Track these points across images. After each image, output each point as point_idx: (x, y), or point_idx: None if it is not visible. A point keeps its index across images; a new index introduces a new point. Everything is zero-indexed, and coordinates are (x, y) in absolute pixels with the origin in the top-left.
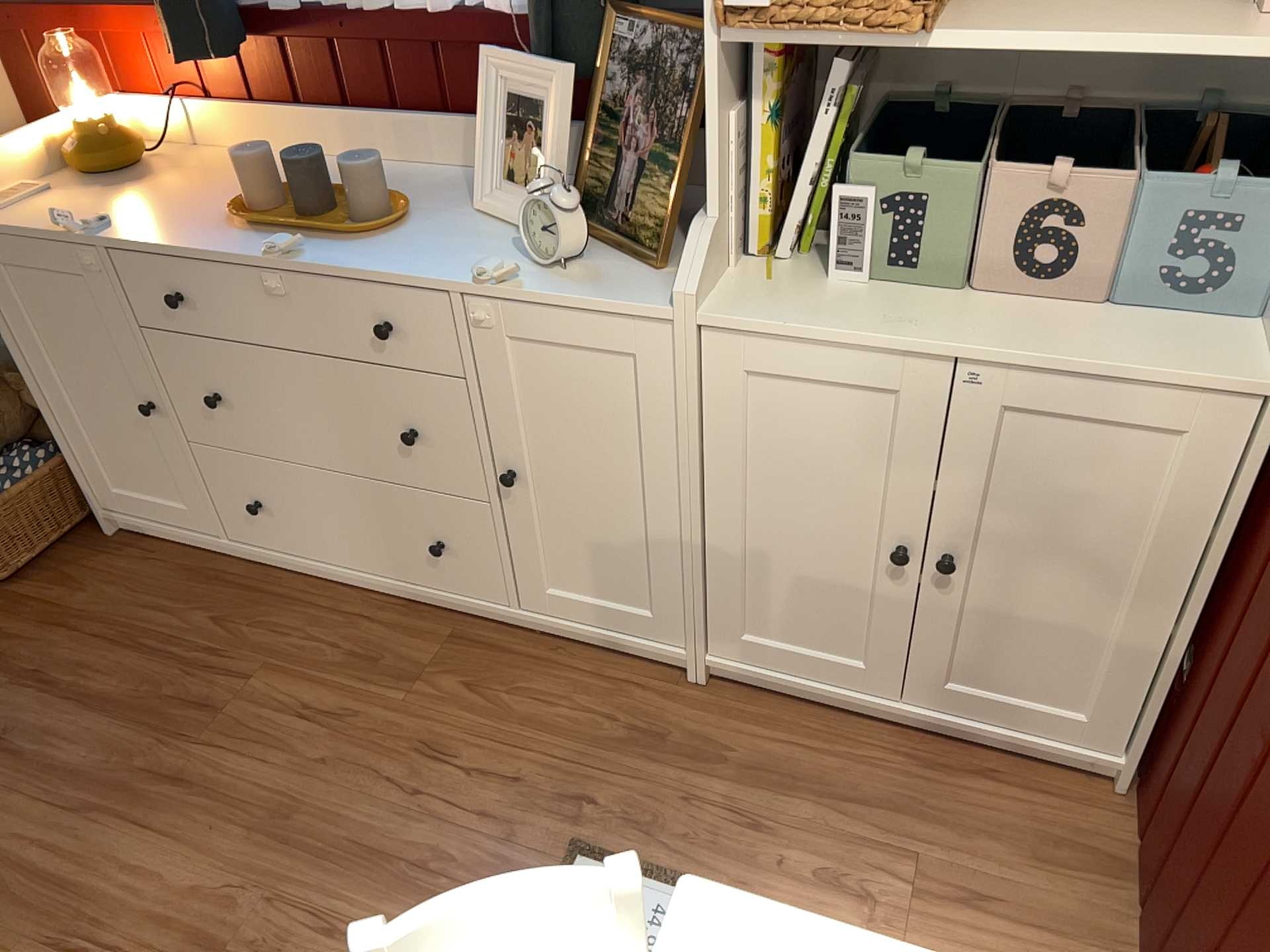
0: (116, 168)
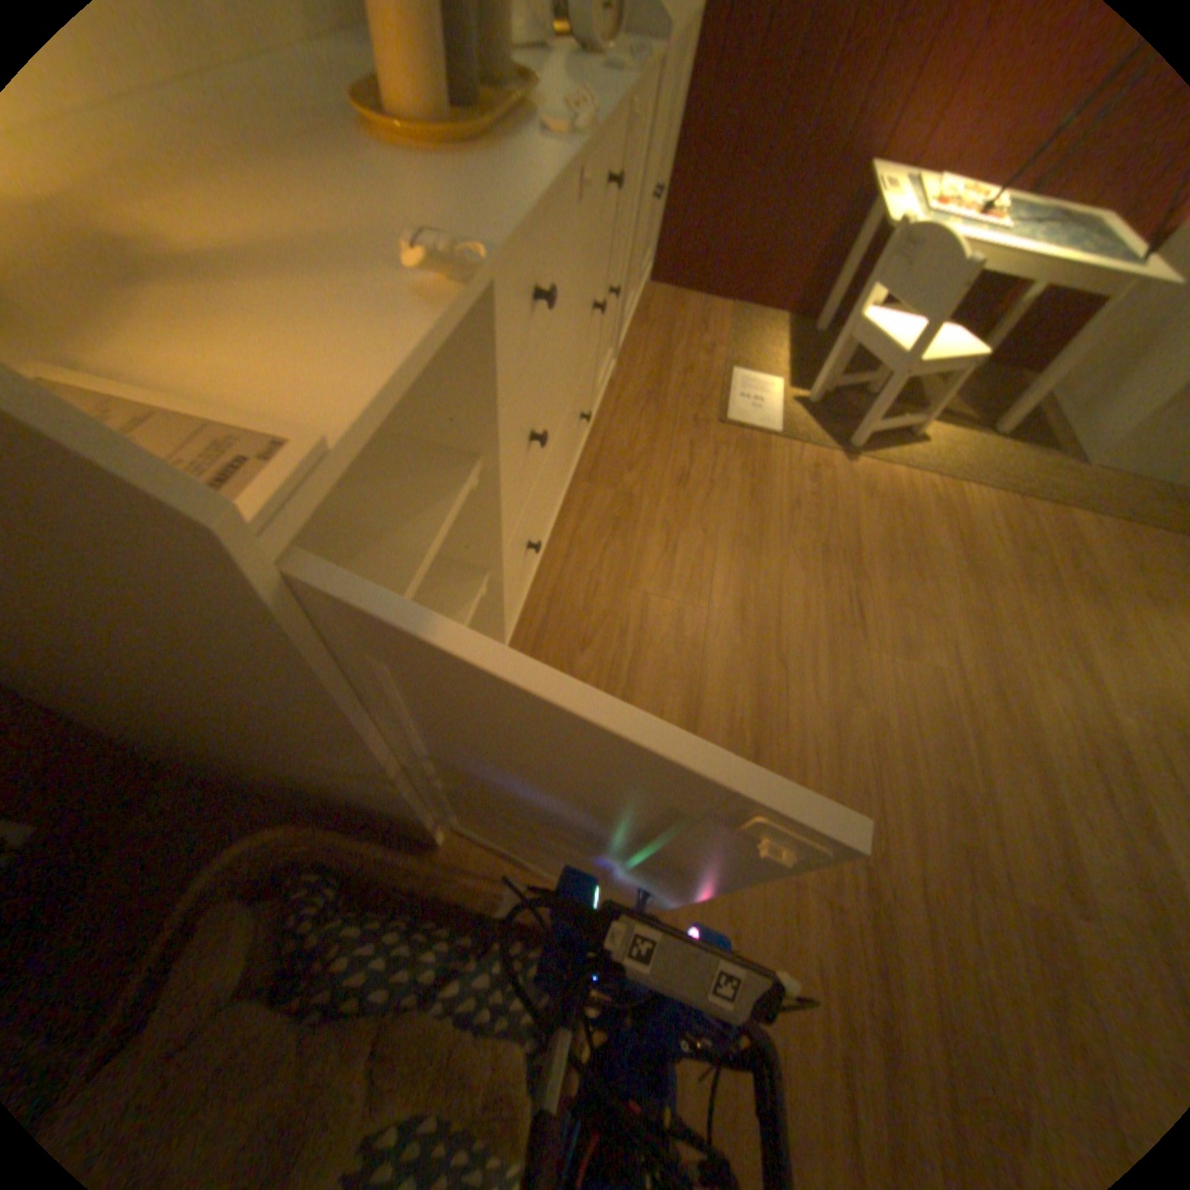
0: None
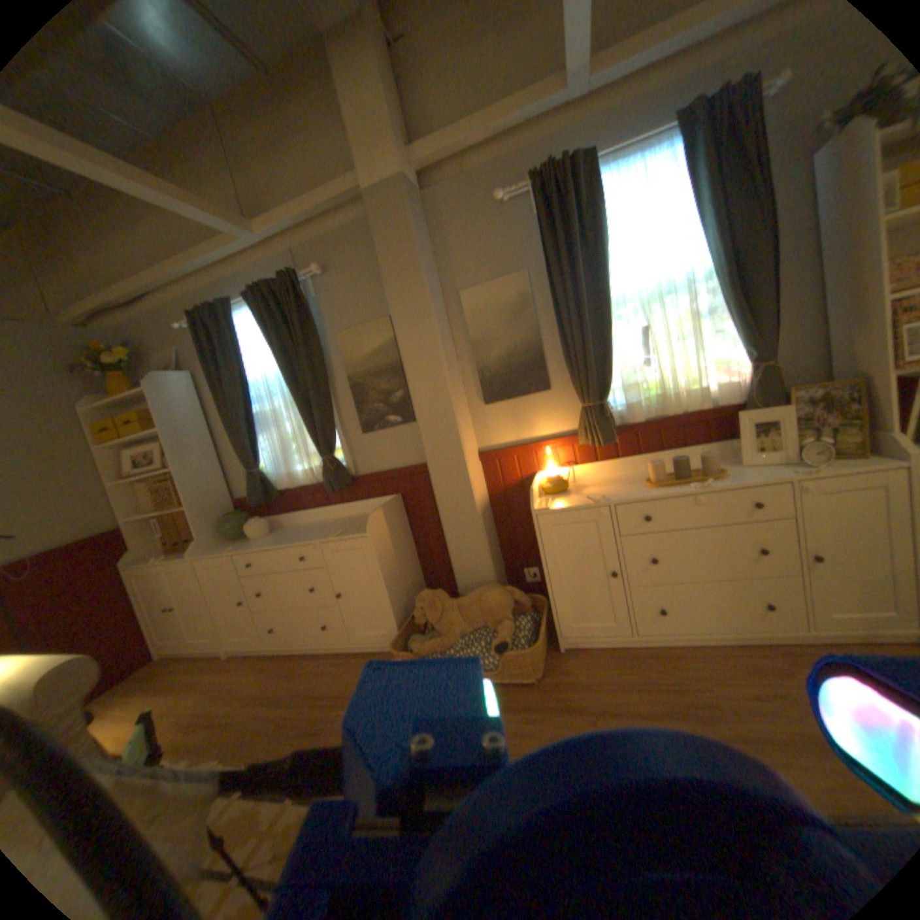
0: (561, 486)
